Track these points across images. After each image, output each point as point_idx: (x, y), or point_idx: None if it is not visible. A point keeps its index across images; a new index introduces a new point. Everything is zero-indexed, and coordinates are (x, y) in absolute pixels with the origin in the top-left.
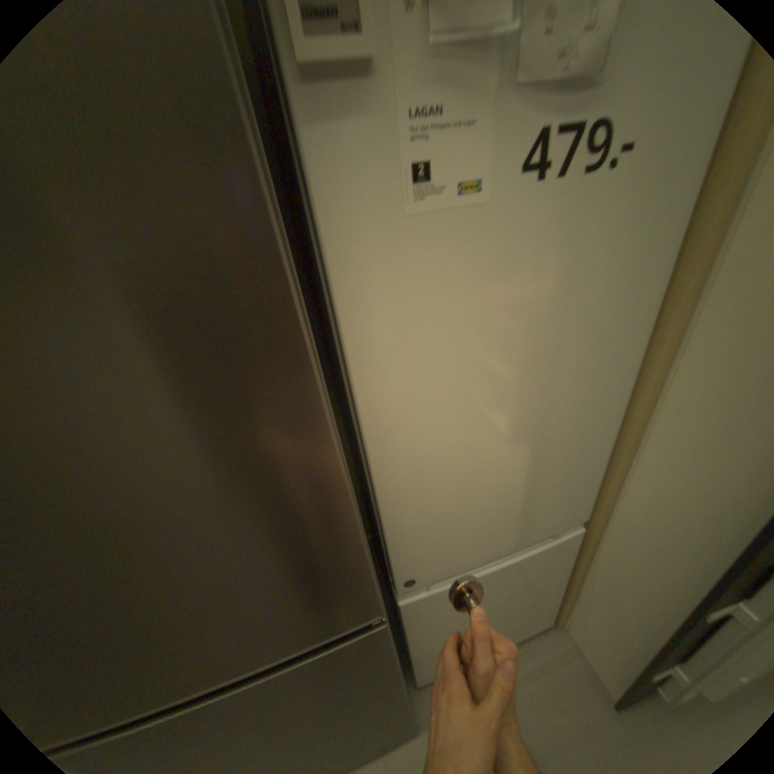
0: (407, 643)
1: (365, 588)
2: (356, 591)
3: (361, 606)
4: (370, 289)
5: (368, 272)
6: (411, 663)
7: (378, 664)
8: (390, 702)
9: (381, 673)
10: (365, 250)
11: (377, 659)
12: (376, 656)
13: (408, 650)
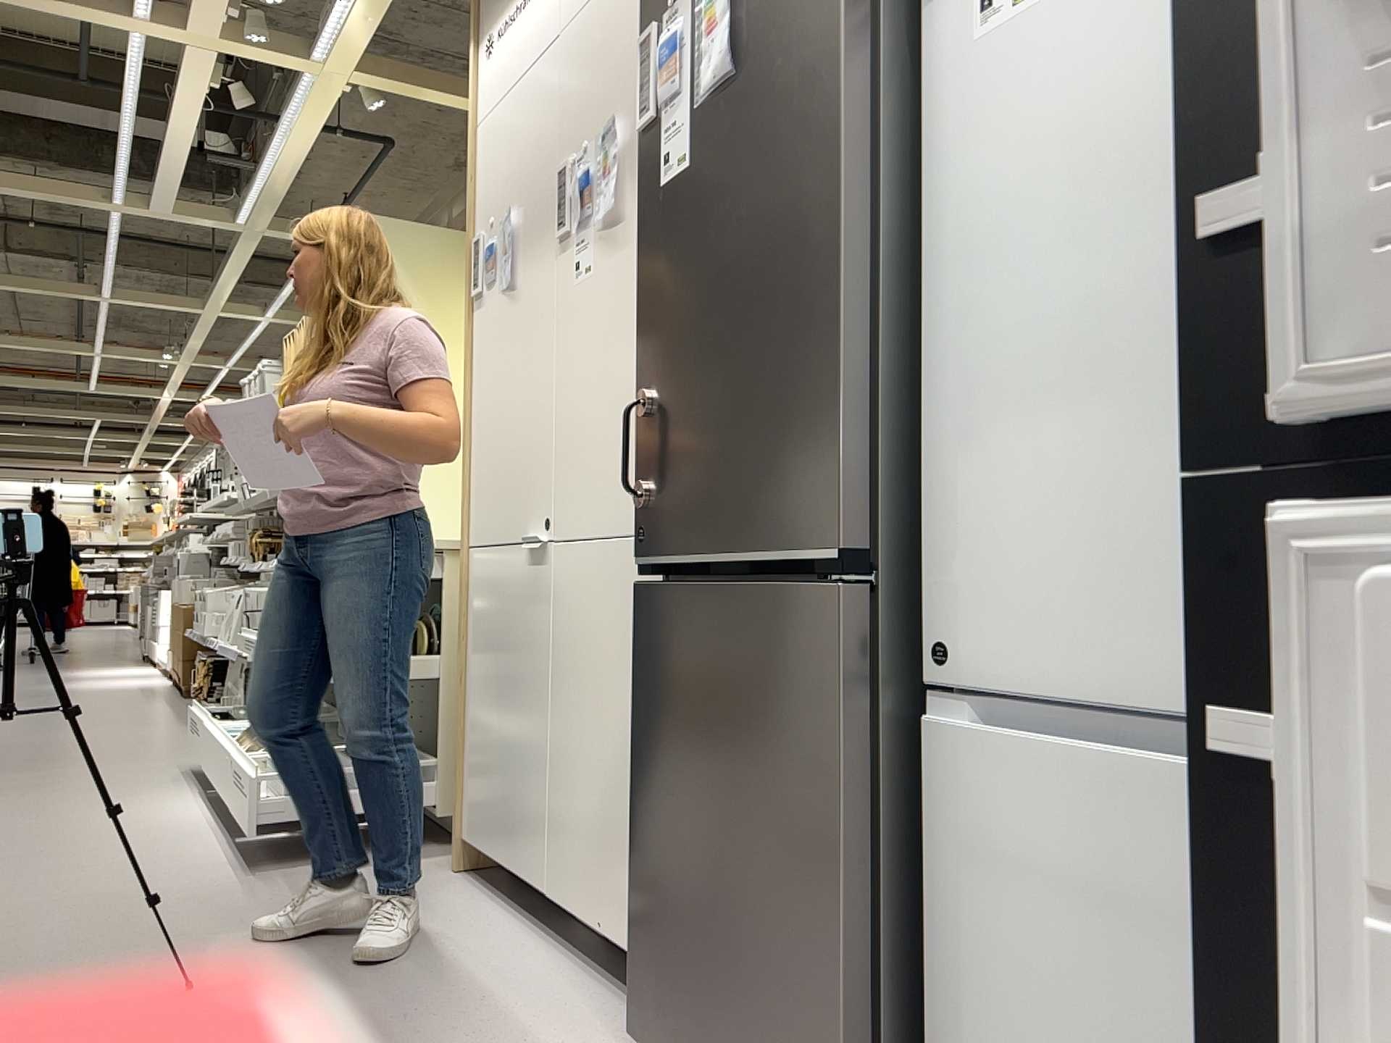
0: (936, 915)
1: (839, 471)
2: (831, 471)
3: (830, 509)
4: (951, 115)
5: (951, 100)
6: (937, 1040)
7: (829, 711)
8: (828, 908)
9: (828, 751)
10: (951, 81)
11: (830, 691)
12: (829, 674)
13: (936, 956)
